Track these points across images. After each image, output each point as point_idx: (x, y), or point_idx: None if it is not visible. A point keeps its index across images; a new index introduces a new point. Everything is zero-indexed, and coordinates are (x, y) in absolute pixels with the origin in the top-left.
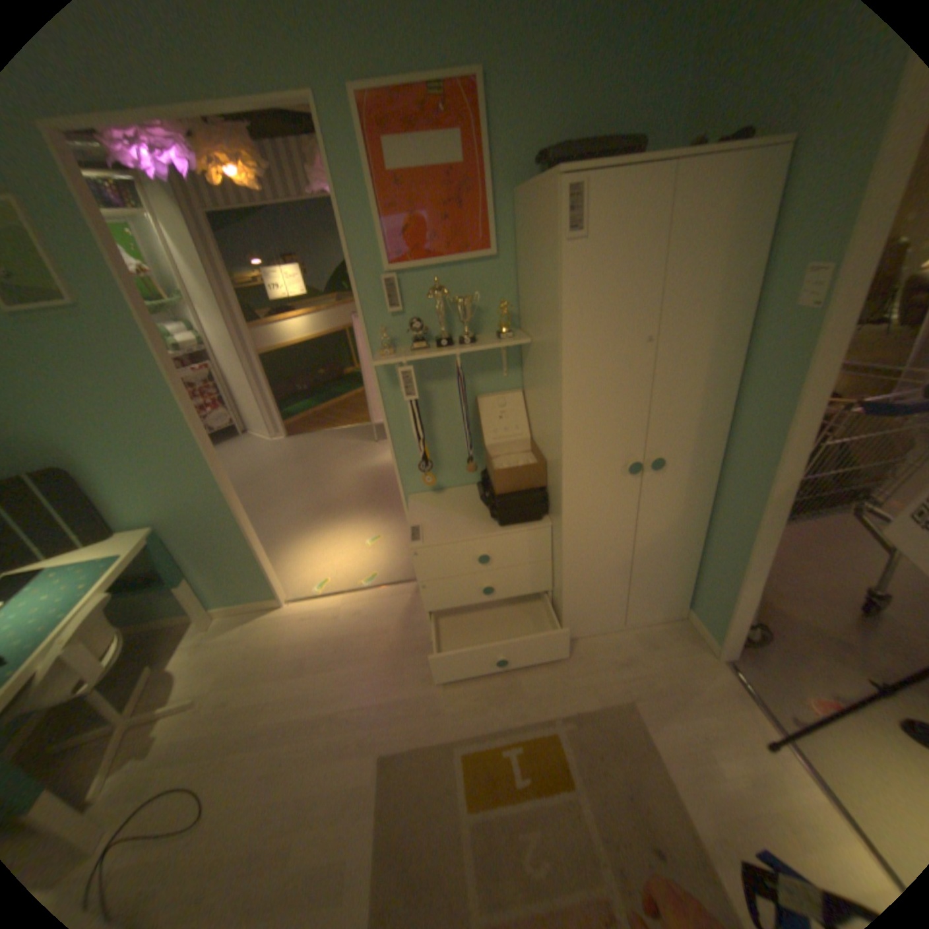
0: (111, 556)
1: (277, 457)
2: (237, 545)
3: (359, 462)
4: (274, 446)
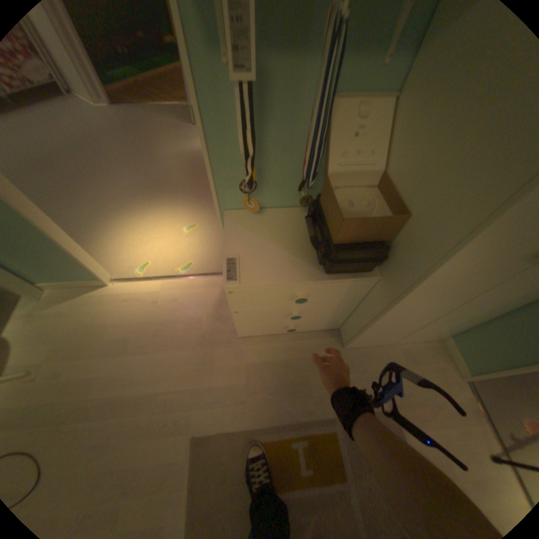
0: None
1: (101, 126)
2: (39, 238)
3: (177, 144)
4: (98, 114)
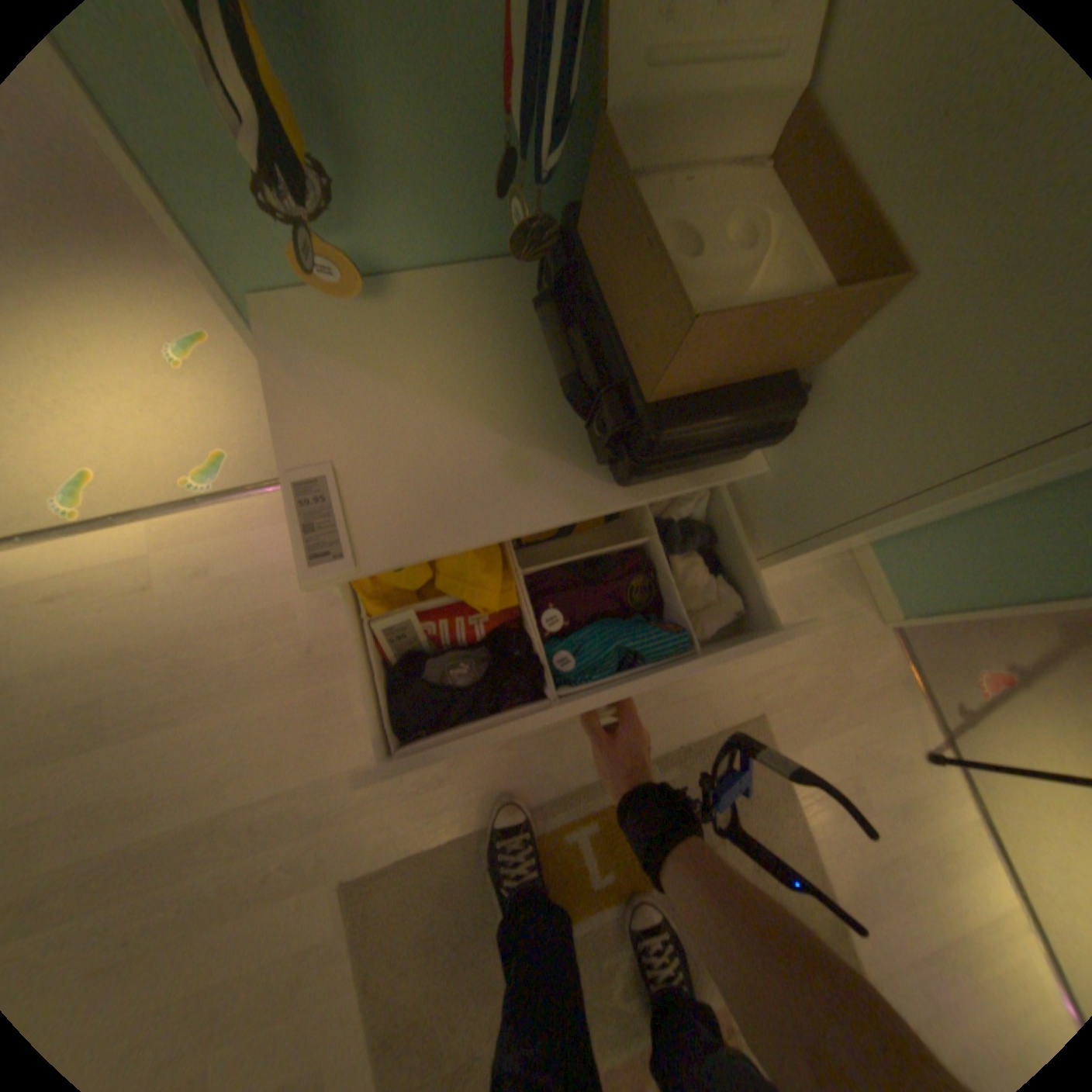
0: None
1: None
2: None
3: None
4: None
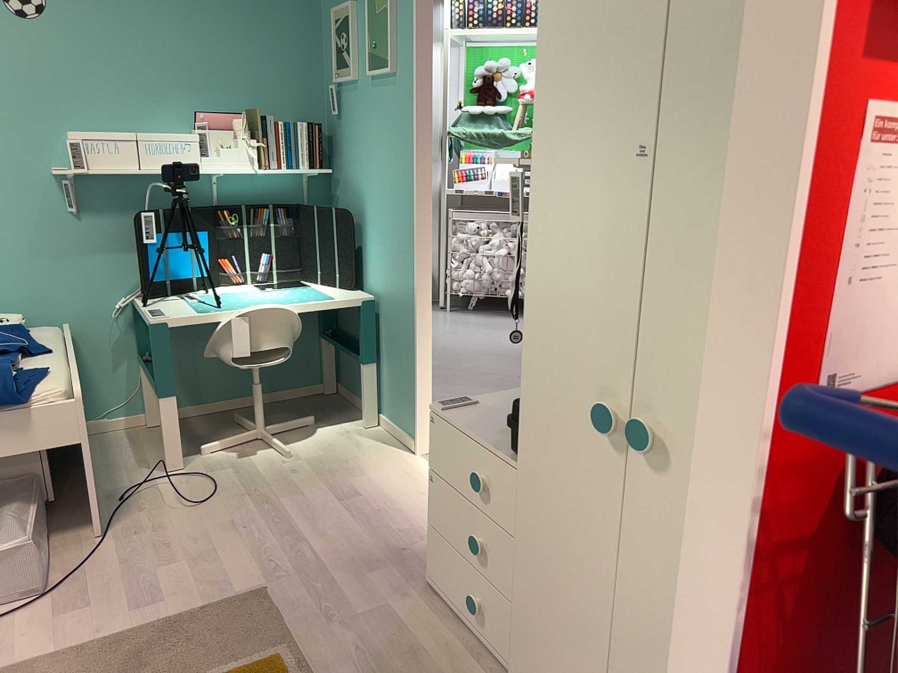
0: (332, 297)
1: None
2: (410, 353)
3: None
4: None
